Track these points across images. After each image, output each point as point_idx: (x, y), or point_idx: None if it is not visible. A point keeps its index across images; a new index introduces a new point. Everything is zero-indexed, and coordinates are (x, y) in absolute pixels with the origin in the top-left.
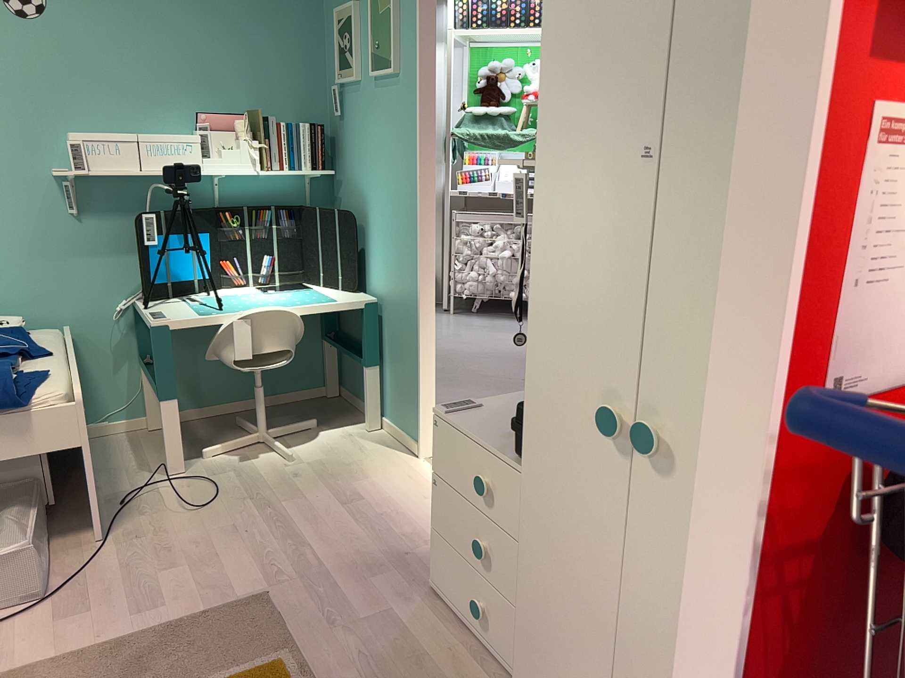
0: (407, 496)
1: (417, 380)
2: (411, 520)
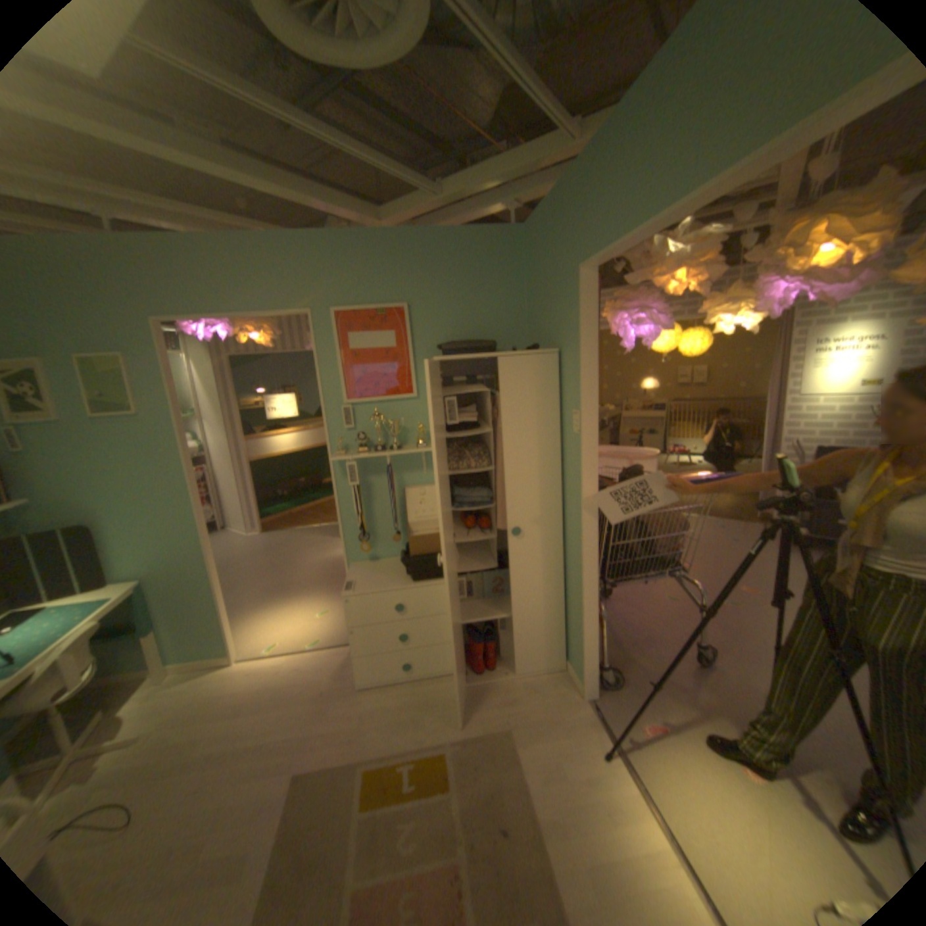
0: (265, 682)
1: (215, 616)
2: (292, 686)
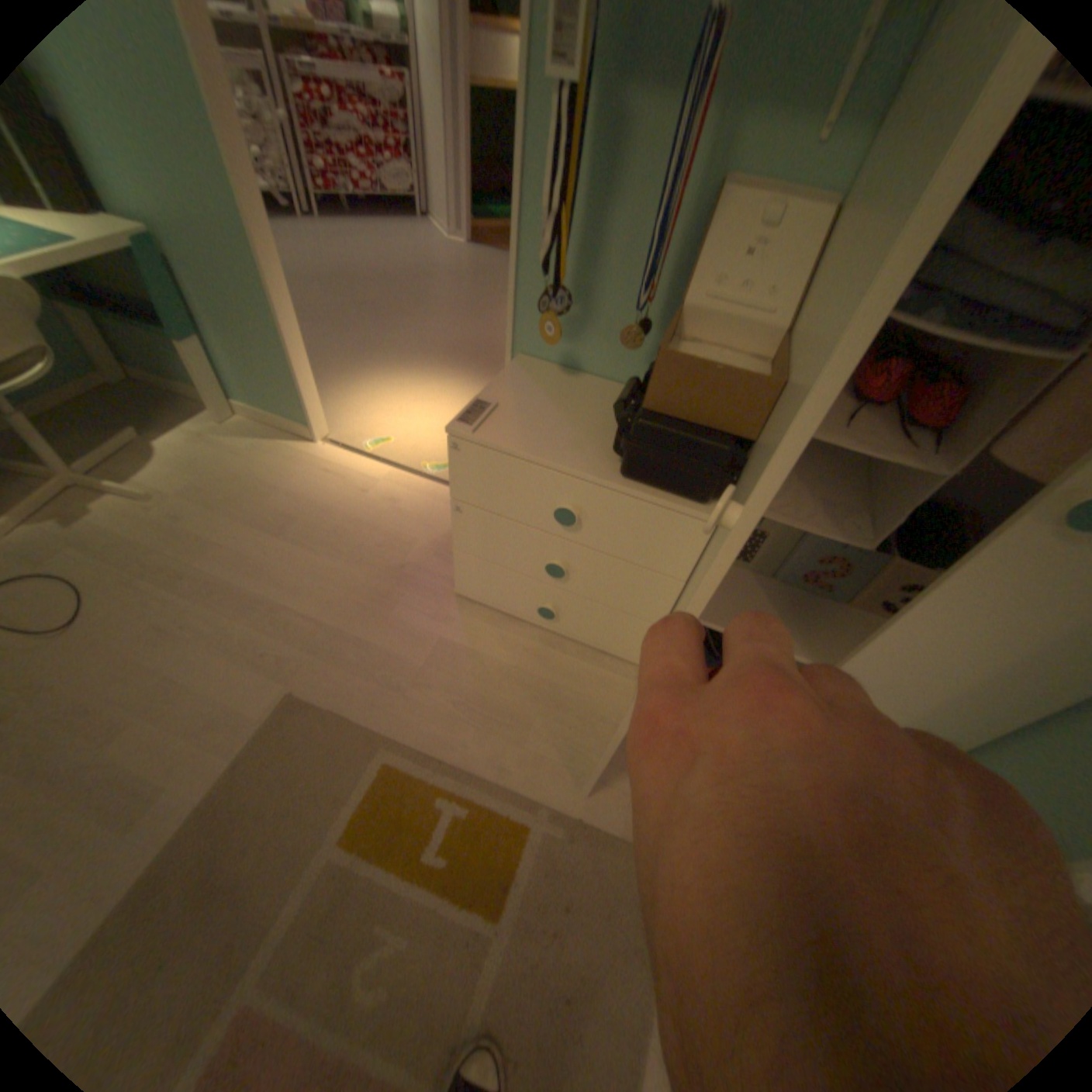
0: (343, 499)
1: (284, 354)
2: (373, 527)
